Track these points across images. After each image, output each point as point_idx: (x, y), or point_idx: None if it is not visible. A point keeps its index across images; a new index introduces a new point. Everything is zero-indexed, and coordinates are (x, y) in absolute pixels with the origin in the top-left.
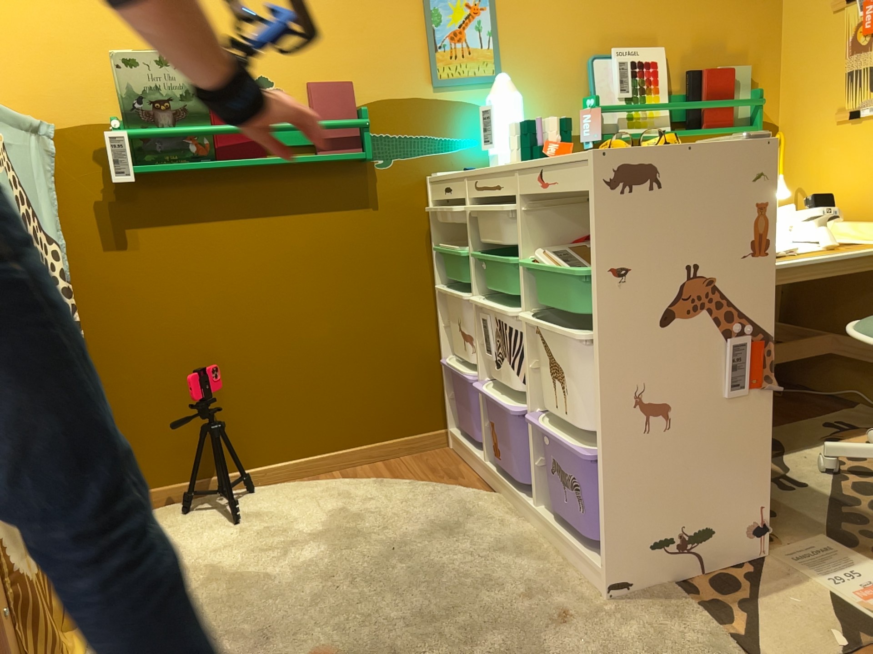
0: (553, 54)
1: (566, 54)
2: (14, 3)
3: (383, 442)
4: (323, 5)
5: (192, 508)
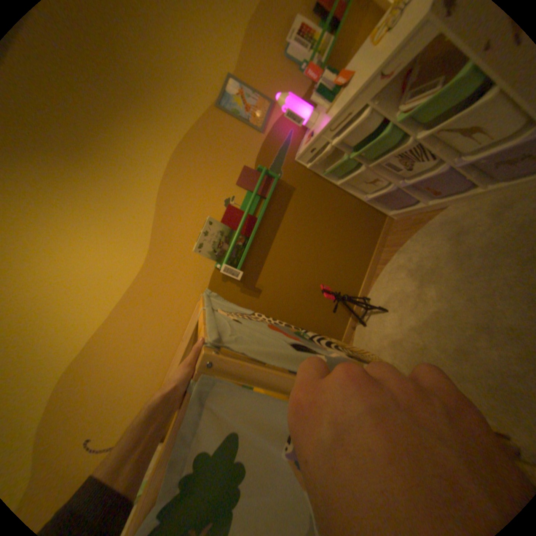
0: (274, 69)
1: (277, 63)
2: (152, 276)
3: (379, 243)
4: (207, 156)
5: (366, 323)
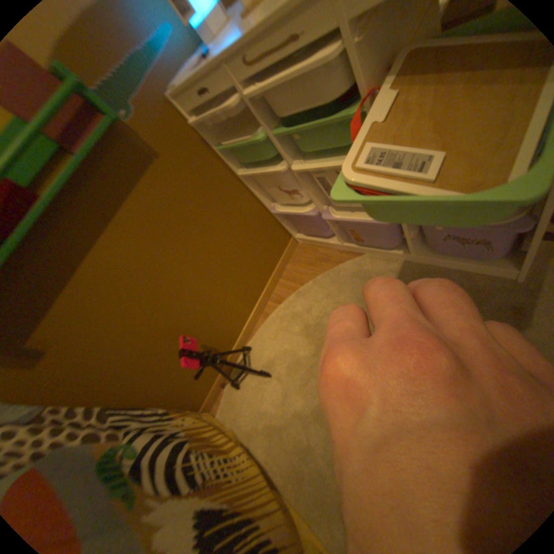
0: None
1: None
2: None
3: (274, 271)
4: None
5: (239, 384)
